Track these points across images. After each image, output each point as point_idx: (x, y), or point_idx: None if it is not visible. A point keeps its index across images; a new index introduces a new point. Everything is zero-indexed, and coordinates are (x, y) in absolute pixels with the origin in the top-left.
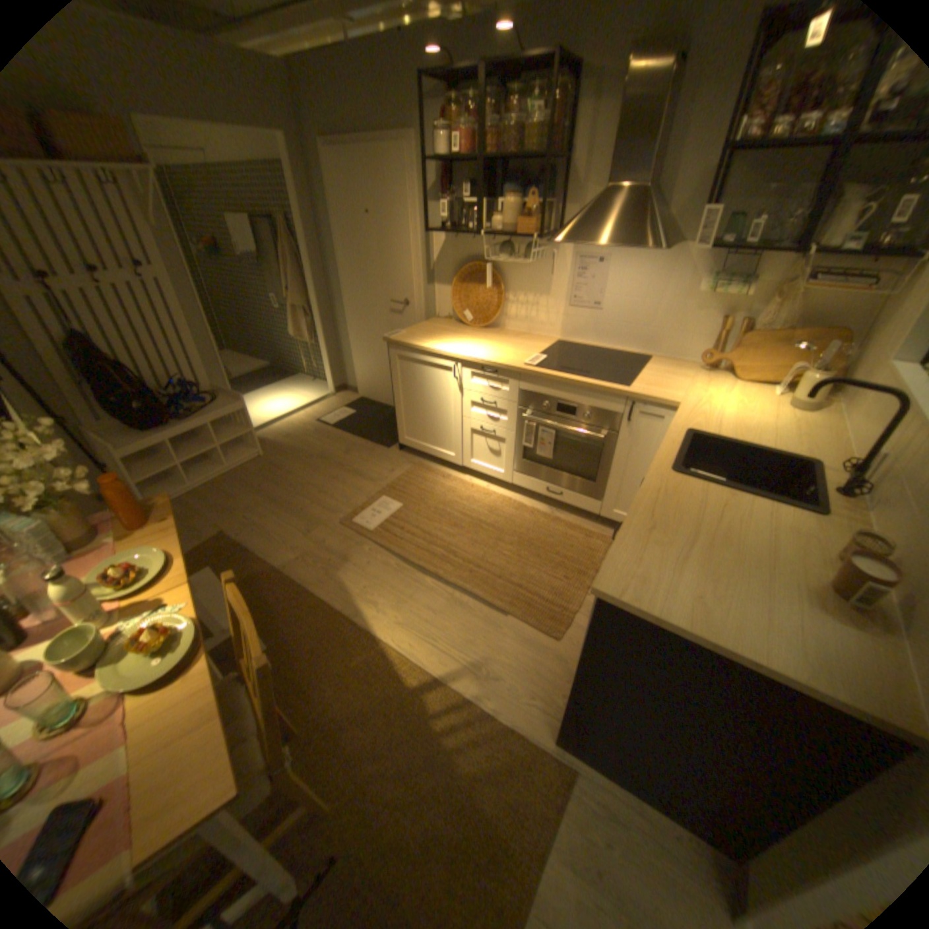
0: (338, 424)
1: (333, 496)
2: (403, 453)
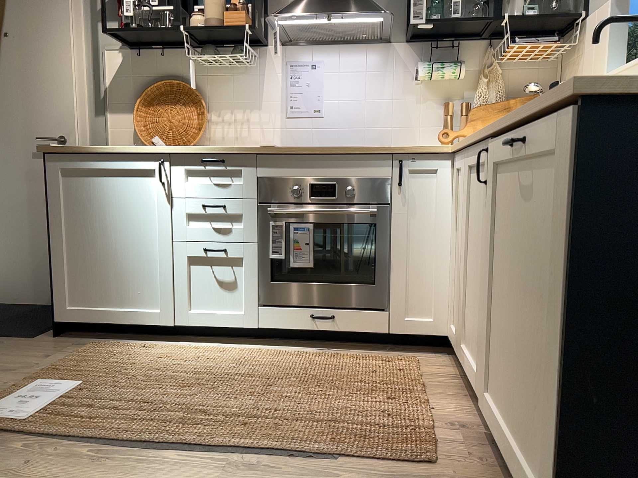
0: None
1: None
2: (62, 339)
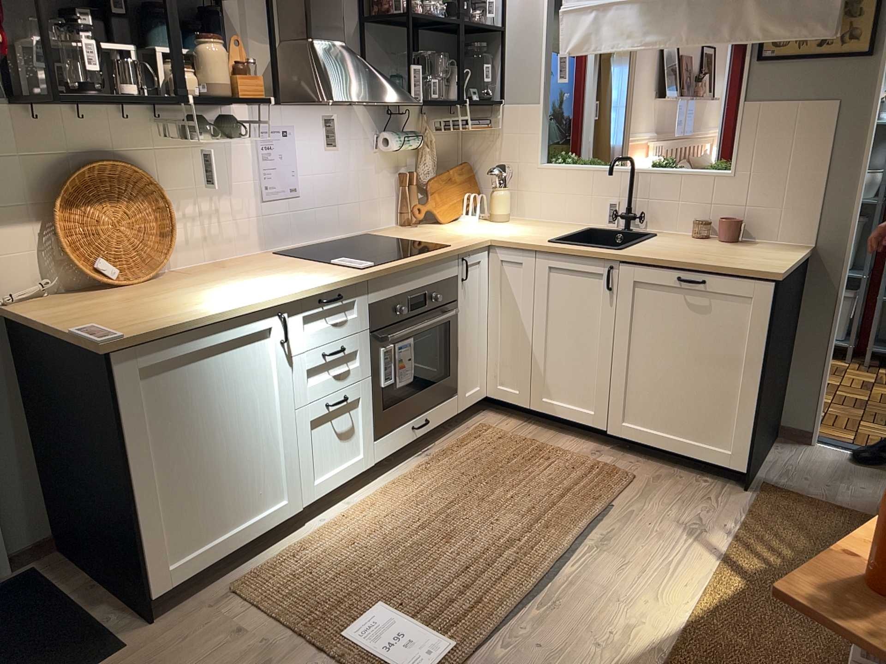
0: None
1: None
2: (172, 616)
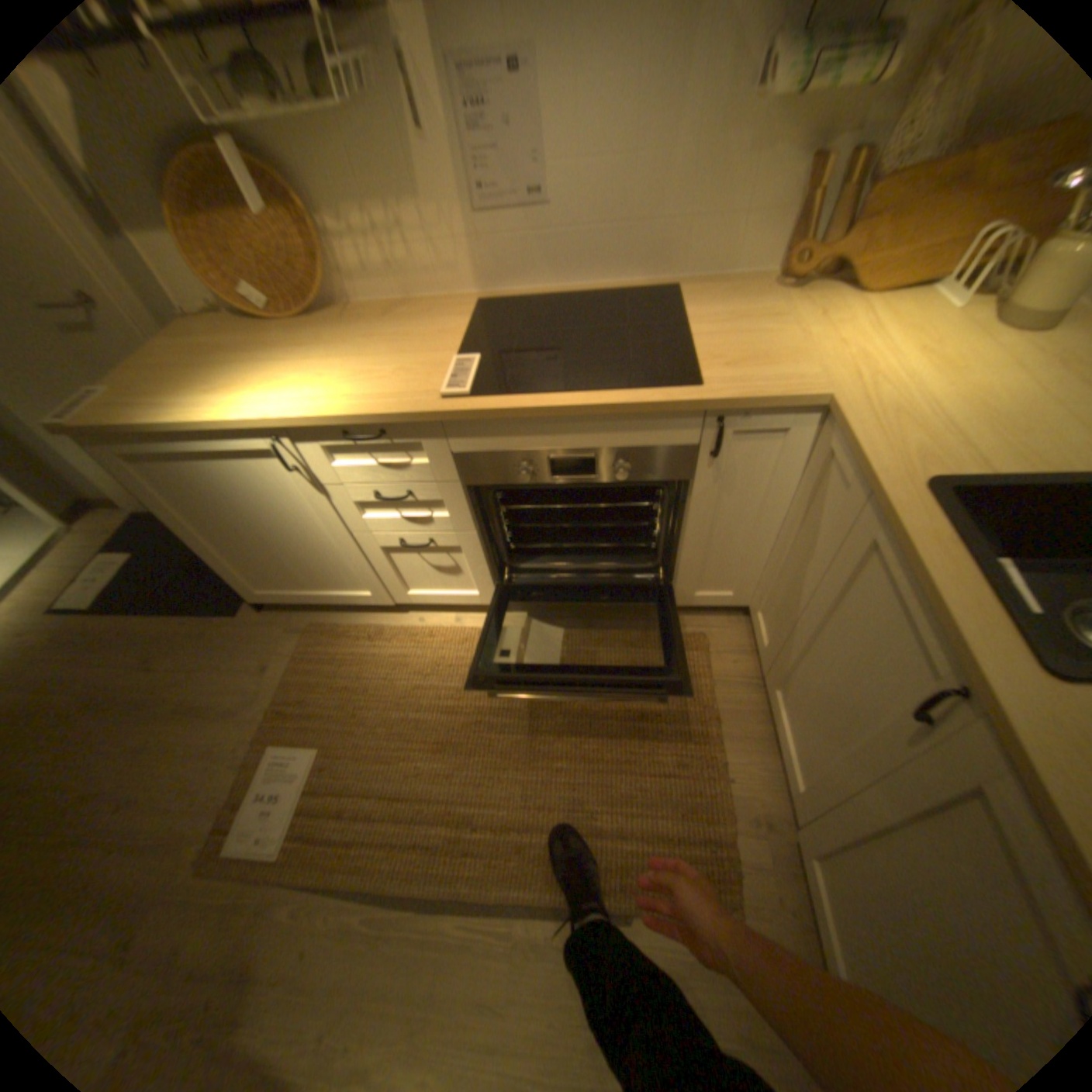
0: (104, 603)
1: (155, 804)
2: (269, 616)
